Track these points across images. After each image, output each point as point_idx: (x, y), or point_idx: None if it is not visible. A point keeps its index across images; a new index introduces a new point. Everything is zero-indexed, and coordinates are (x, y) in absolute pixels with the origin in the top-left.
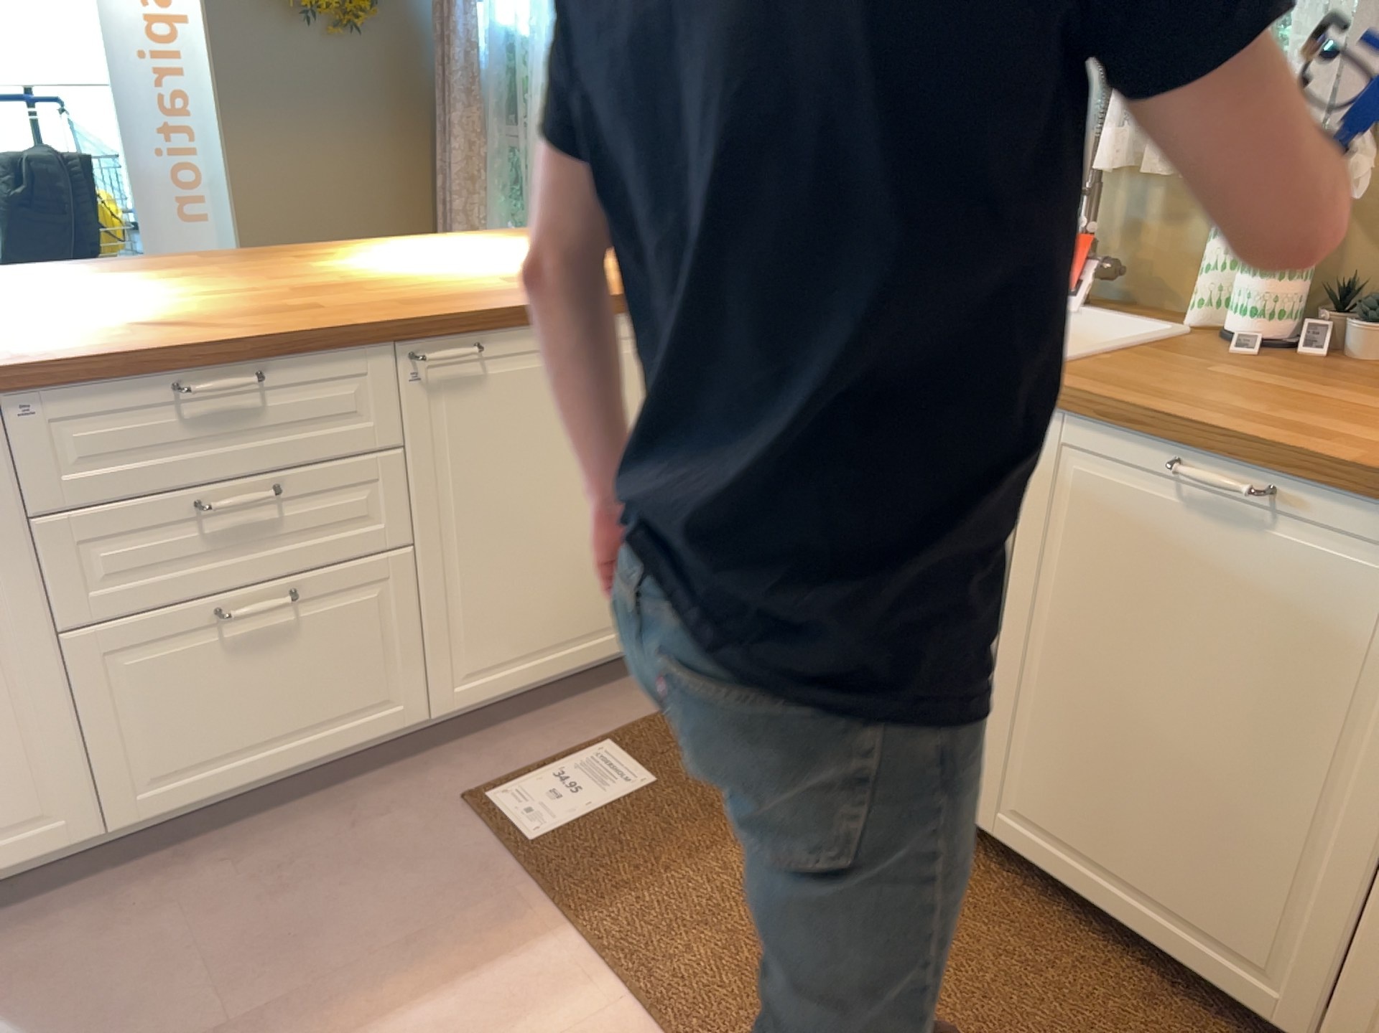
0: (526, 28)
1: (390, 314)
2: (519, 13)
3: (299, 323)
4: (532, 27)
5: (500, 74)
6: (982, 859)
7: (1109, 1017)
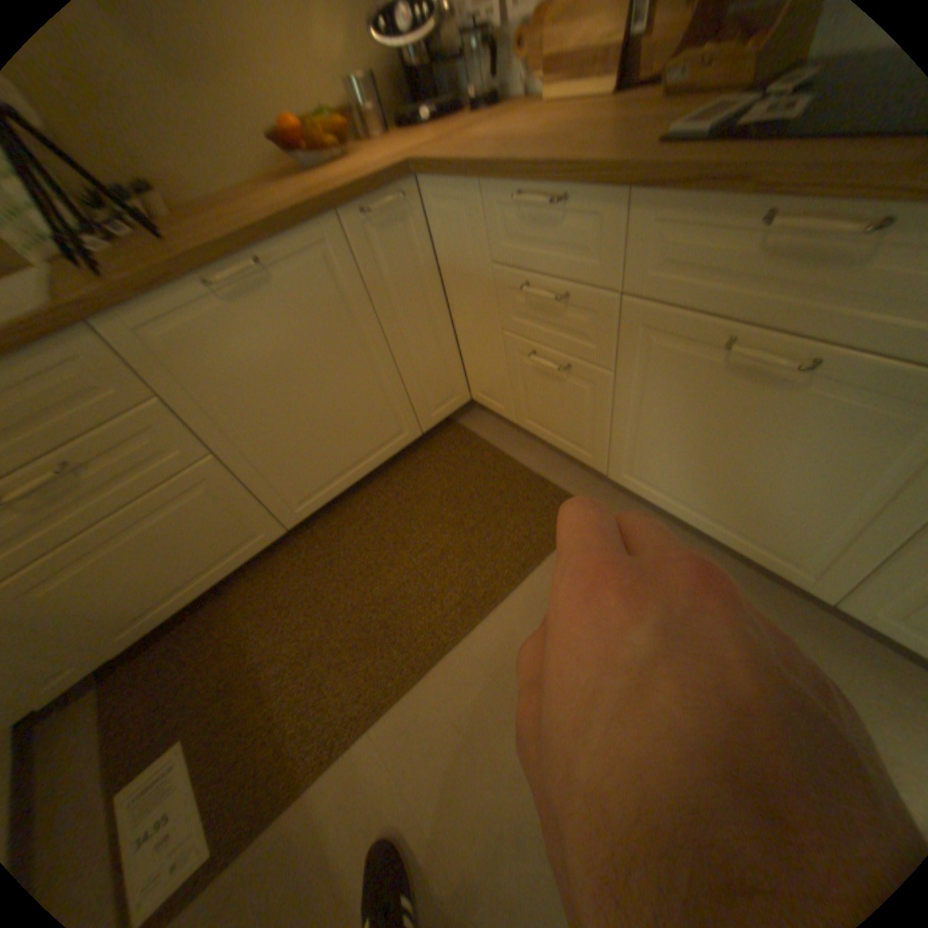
0: None
1: None
2: None
3: None
4: None
5: None
6: (302, 535)
7: (394, 497)
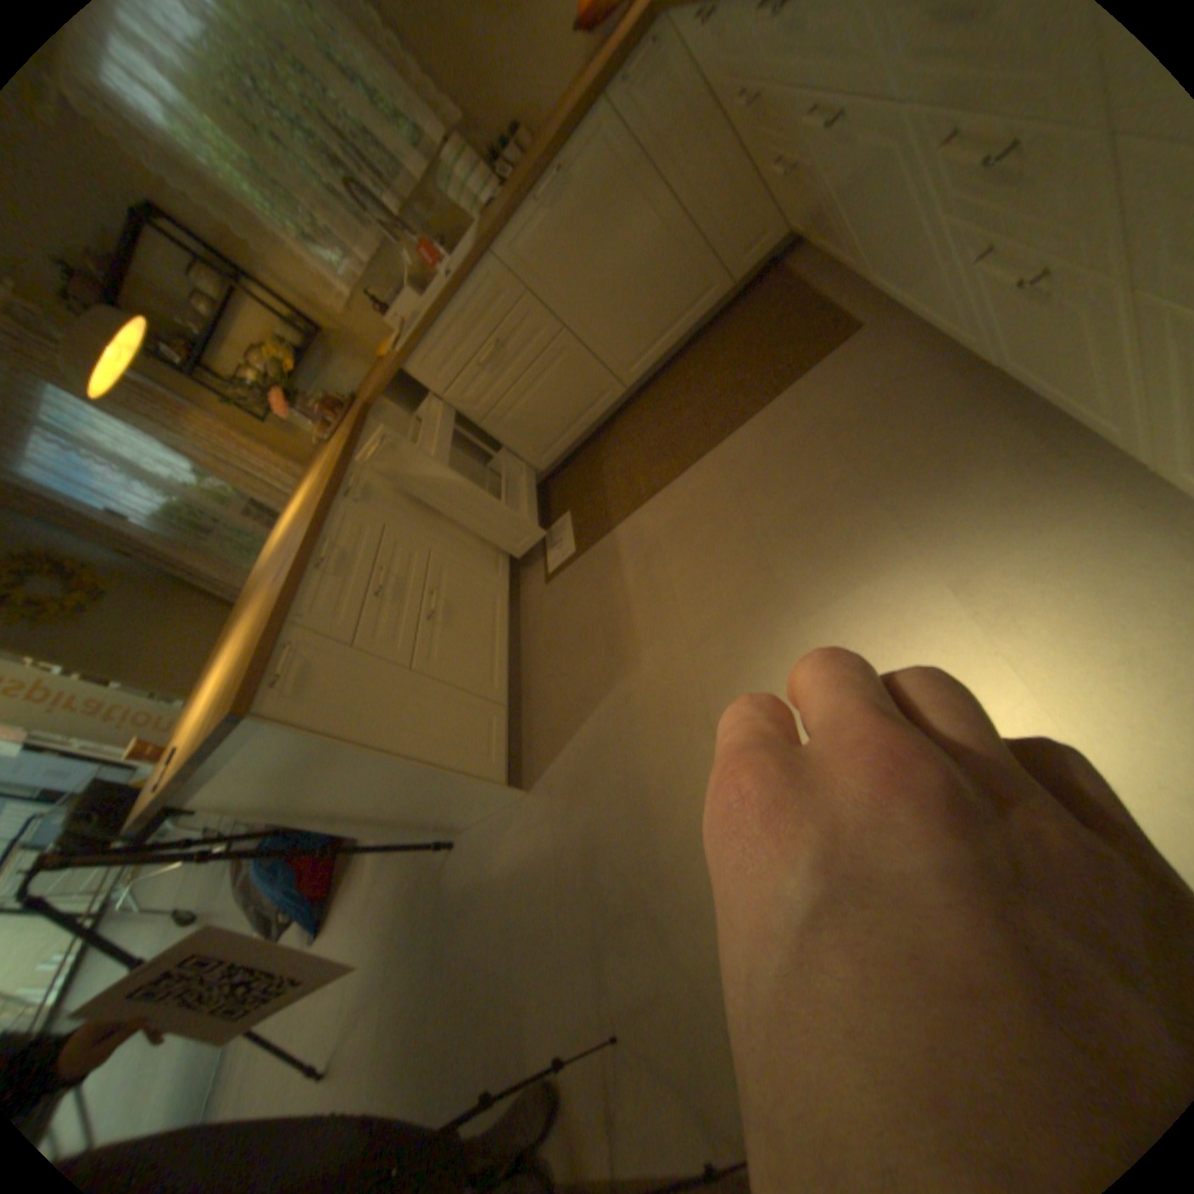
0: (159, 498)
1: (322, 492)
2: (149, 496)
3: (308, 522)
4: (161, 493)
5: (177, 524)
6: (644, 394)
7: (708, 351)
